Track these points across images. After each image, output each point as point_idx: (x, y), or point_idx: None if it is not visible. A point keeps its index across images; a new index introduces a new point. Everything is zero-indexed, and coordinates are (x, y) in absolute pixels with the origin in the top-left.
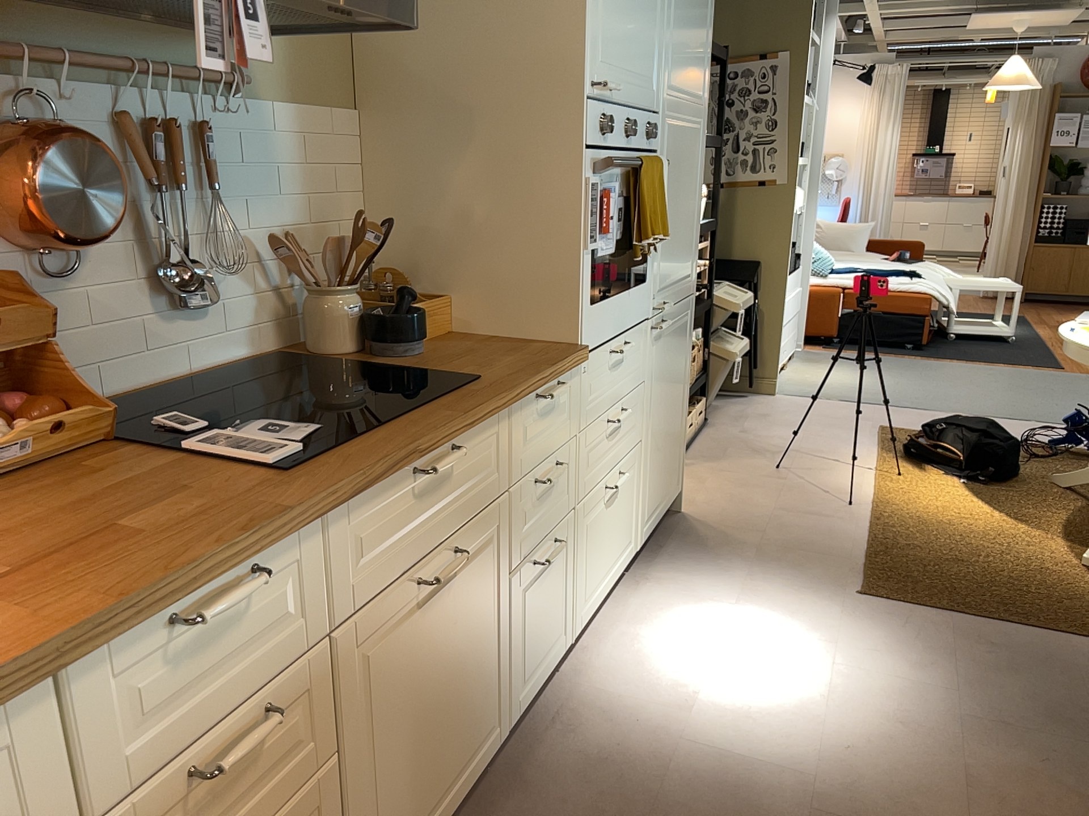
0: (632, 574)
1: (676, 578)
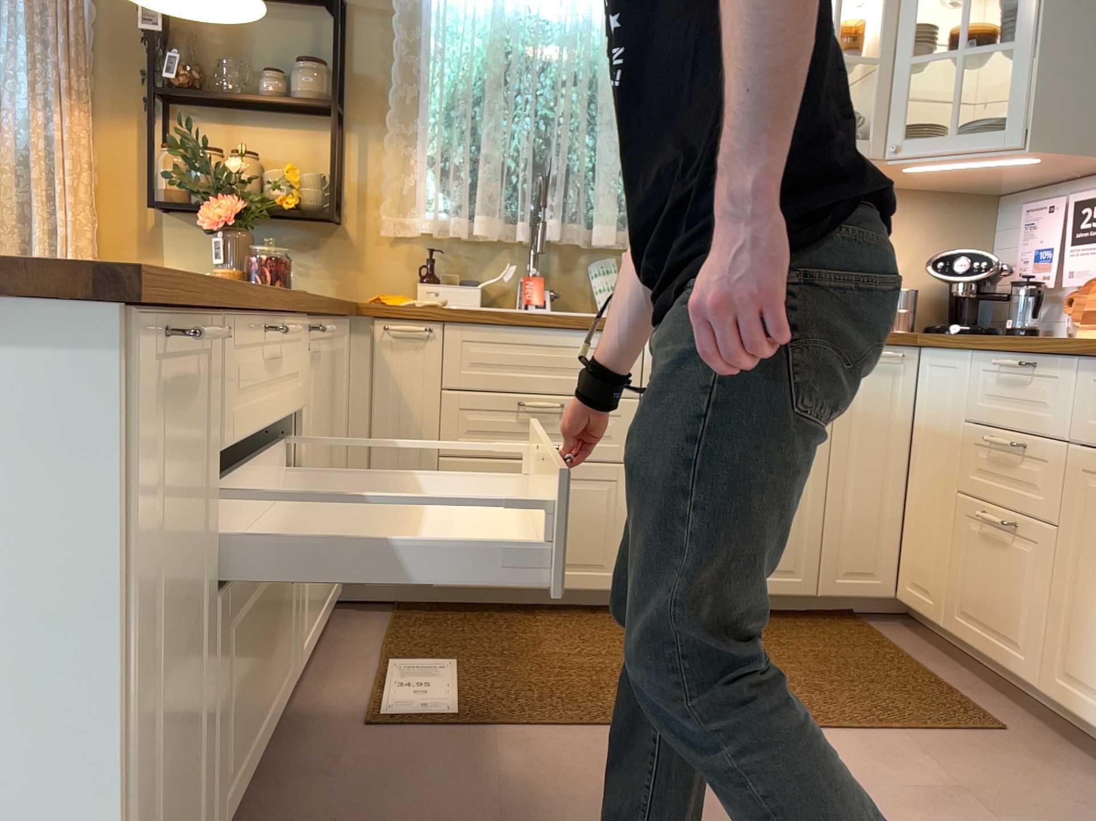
0: None
1: None
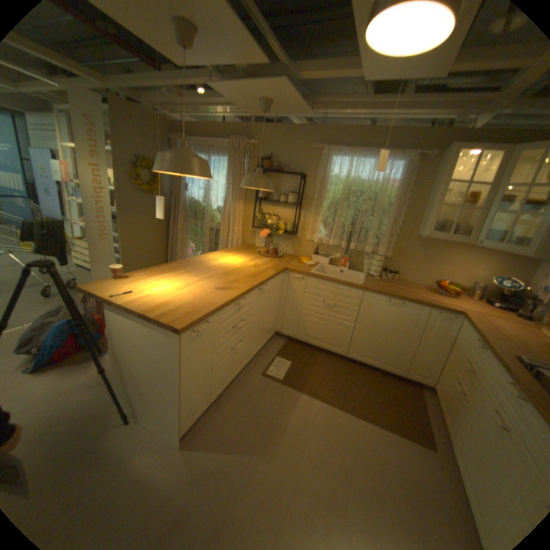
0: None
1: None
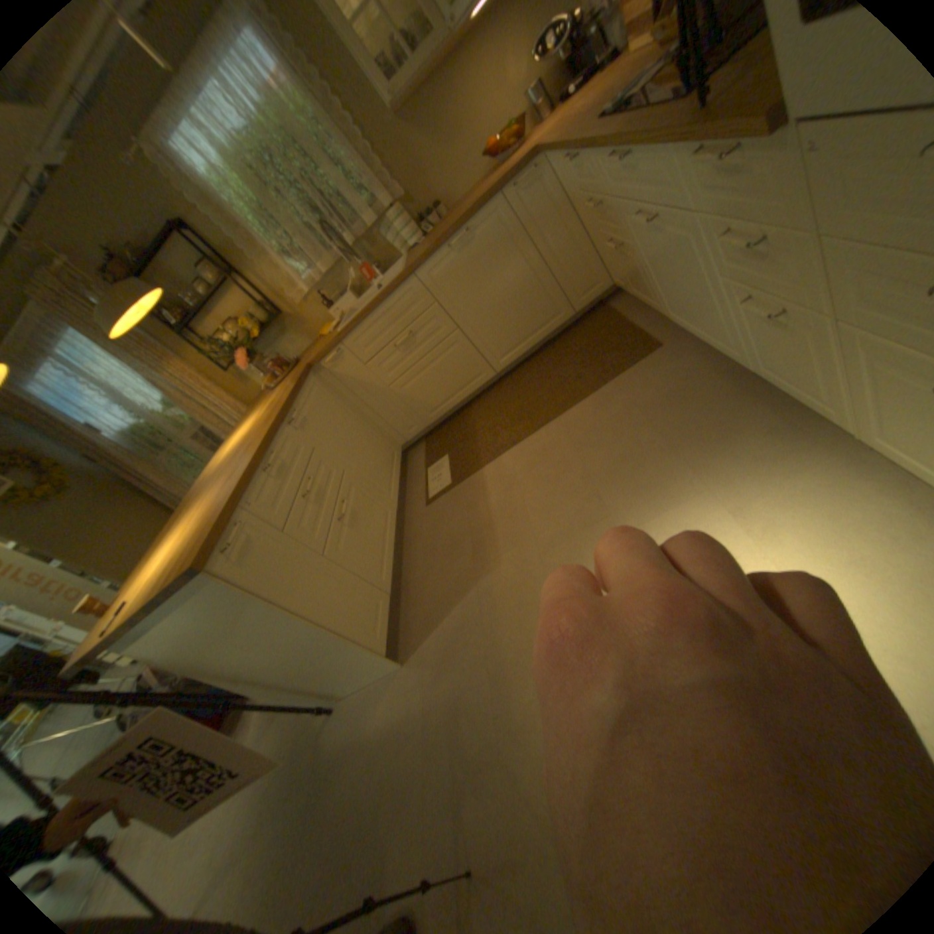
0: None
1: None
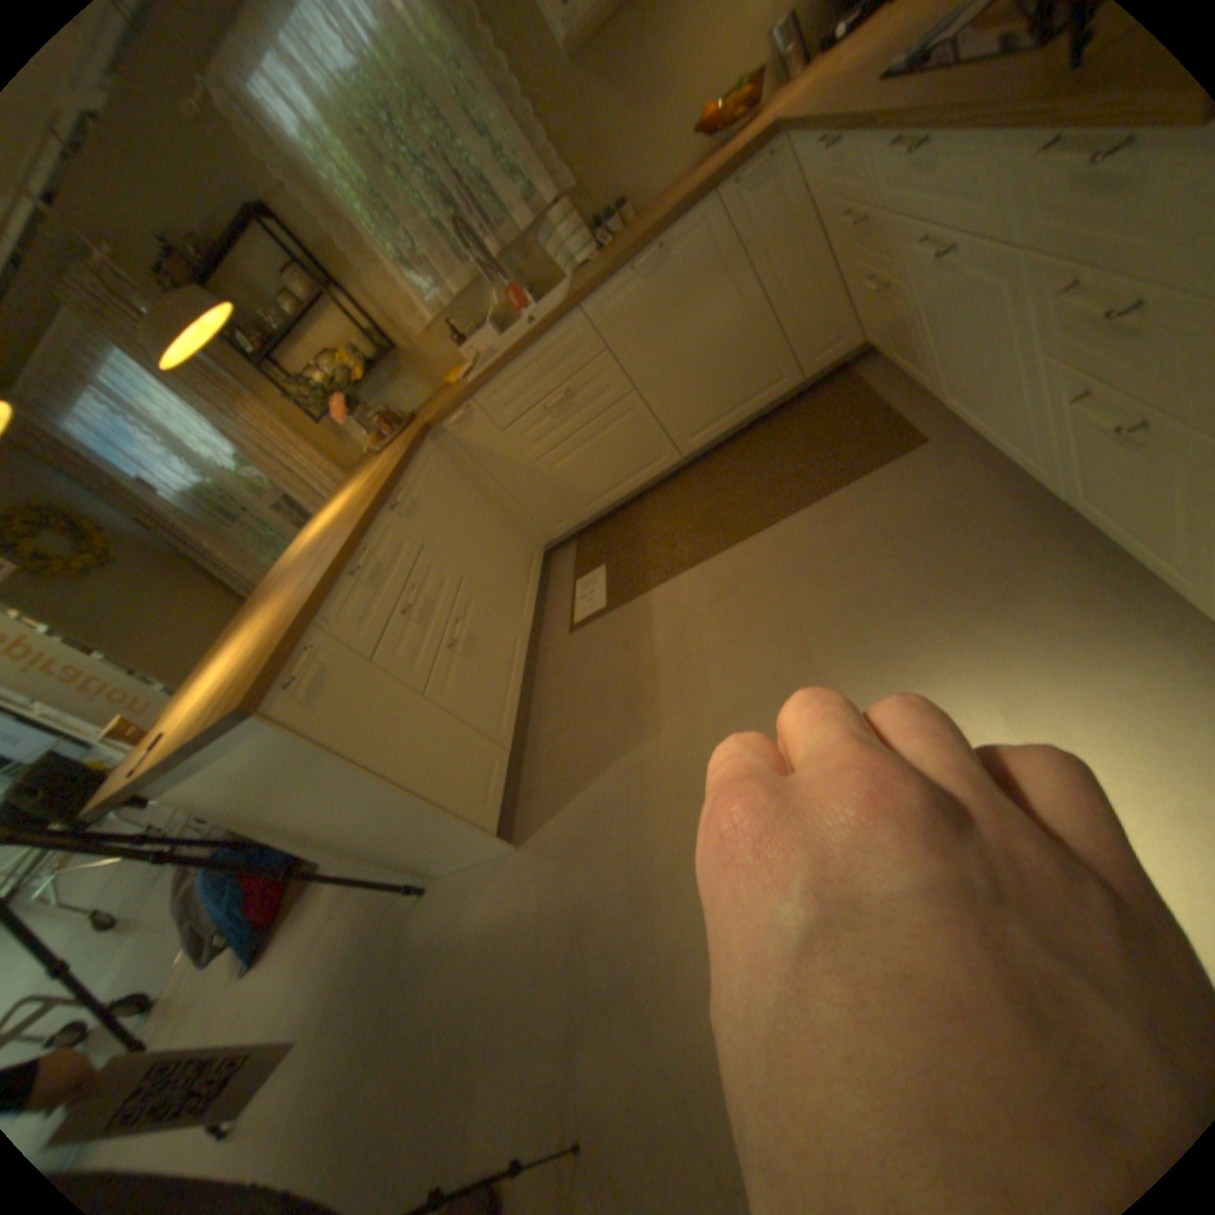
0: None
1: None
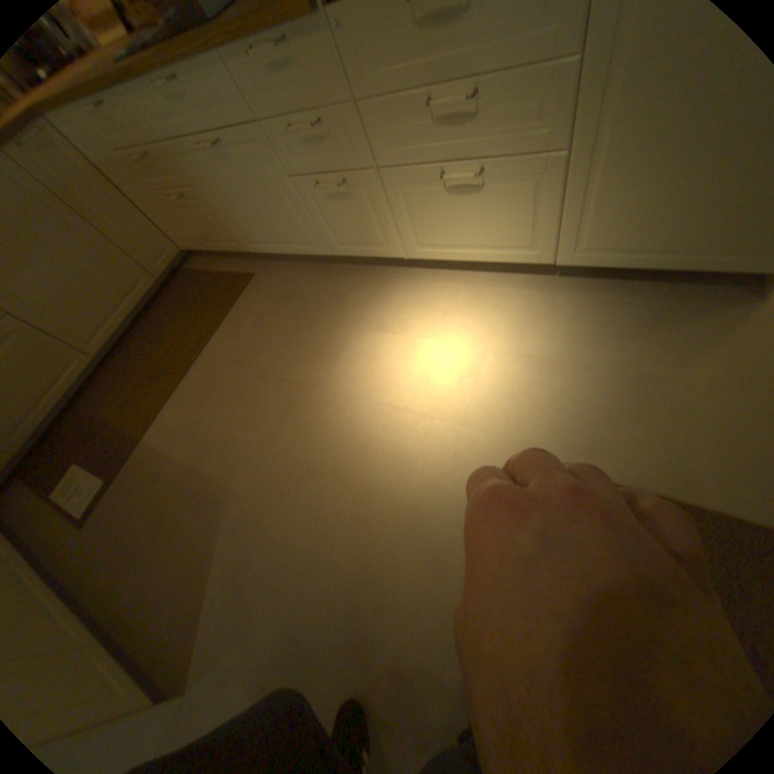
0: (556, 281)
1: (559, 311)
